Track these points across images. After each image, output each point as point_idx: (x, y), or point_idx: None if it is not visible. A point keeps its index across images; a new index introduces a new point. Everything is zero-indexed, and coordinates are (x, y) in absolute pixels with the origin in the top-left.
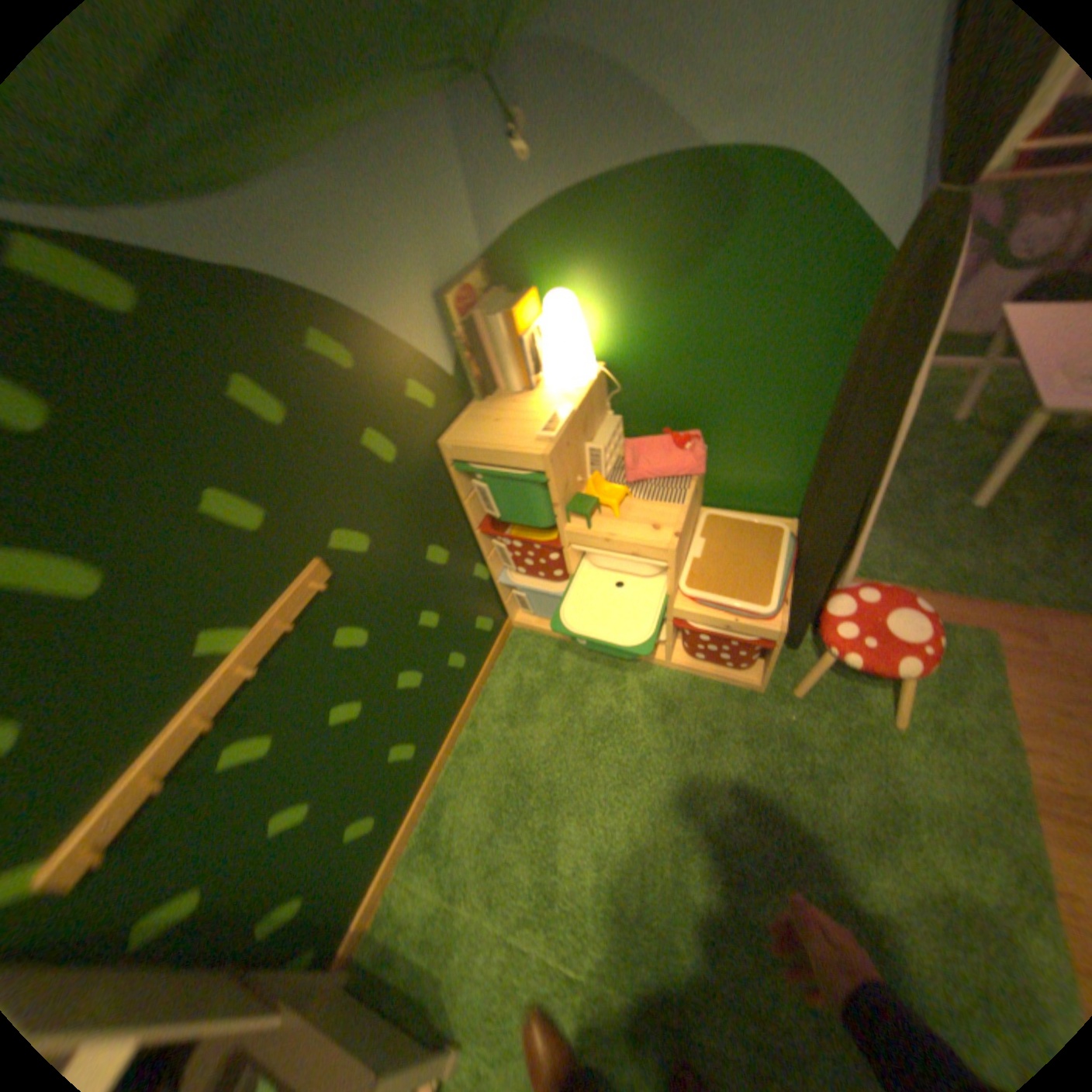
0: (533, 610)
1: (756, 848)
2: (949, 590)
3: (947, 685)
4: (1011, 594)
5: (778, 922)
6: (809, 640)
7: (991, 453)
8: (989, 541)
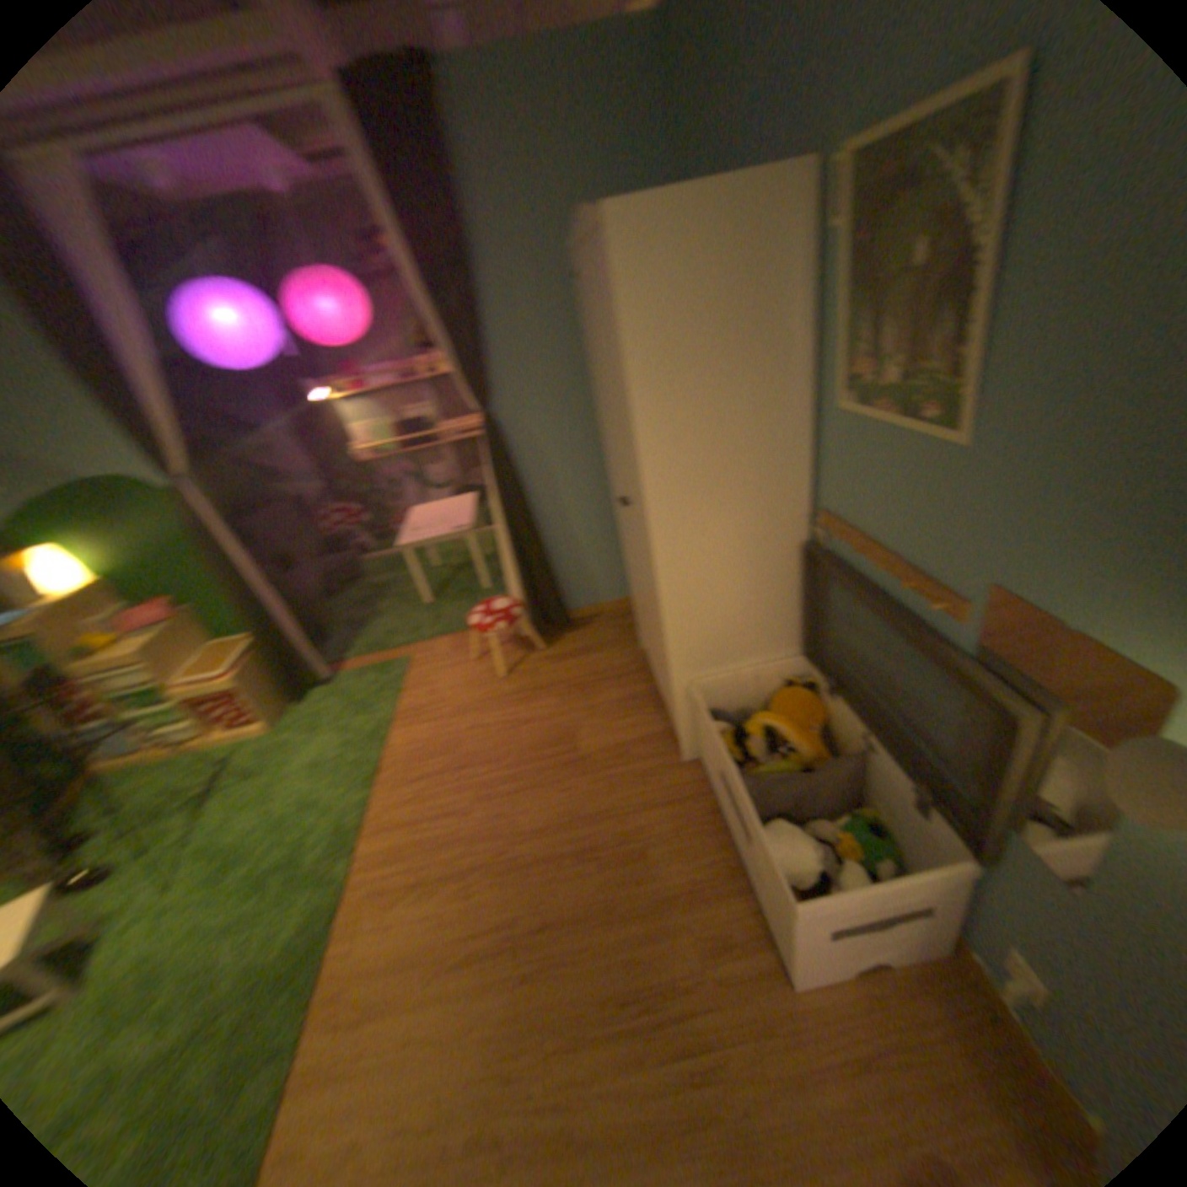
0: (107, 747)
1: (240, 802)
2: (401, 645)
3: (374, 685)
4: (429, 635)
5: (239, 827)
6: (308, 694)
7: (452, 576)
8: (431, 616)
